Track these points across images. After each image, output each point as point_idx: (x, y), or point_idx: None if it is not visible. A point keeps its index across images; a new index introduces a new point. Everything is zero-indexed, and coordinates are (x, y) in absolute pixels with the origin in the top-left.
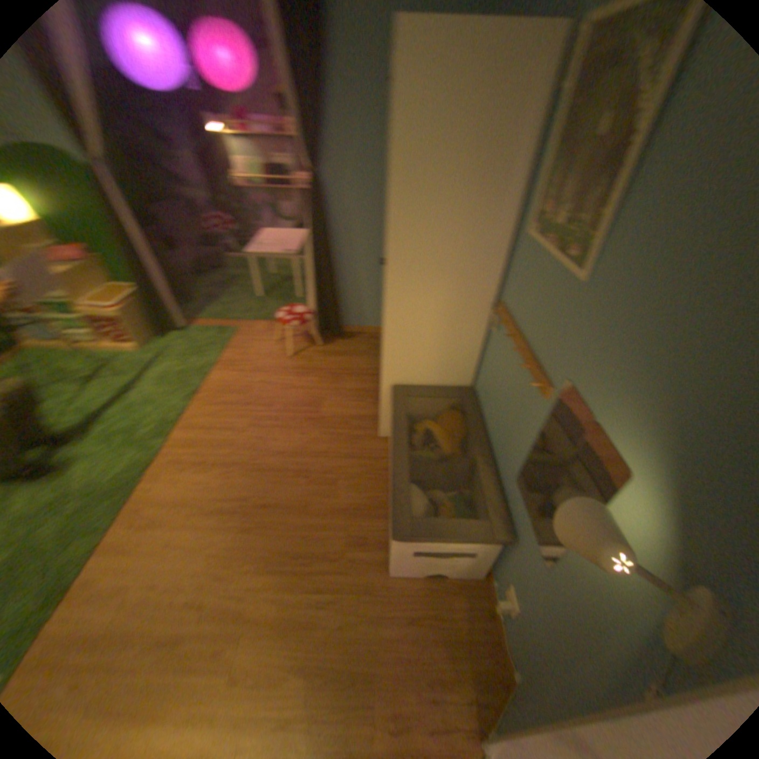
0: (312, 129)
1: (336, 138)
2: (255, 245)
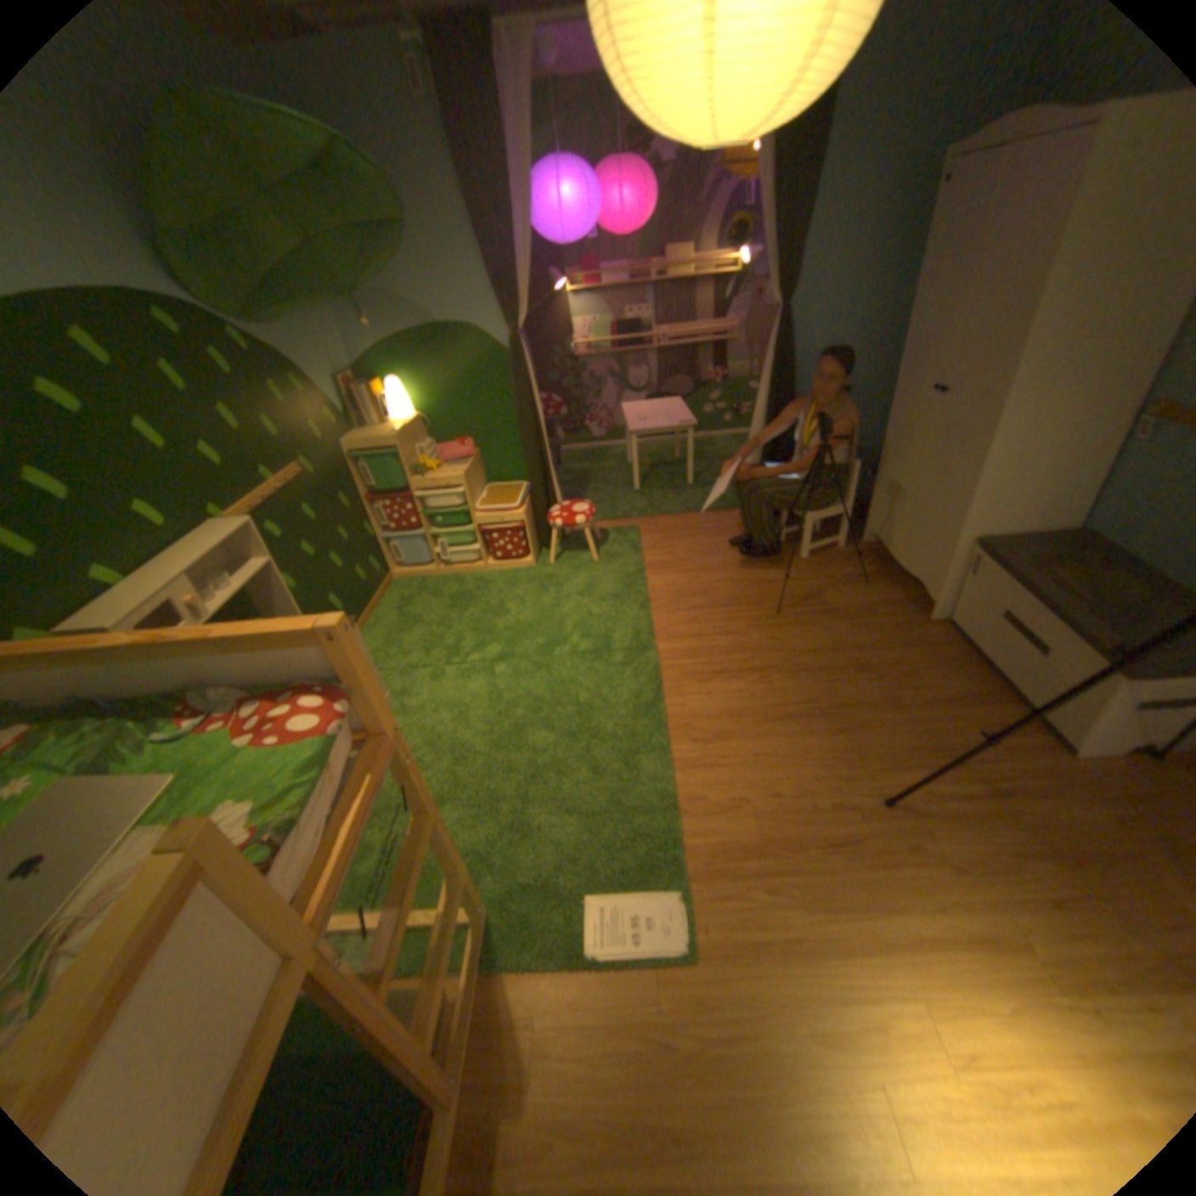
0: (799, 254)
1: (814, 262)
2: (637, 420)
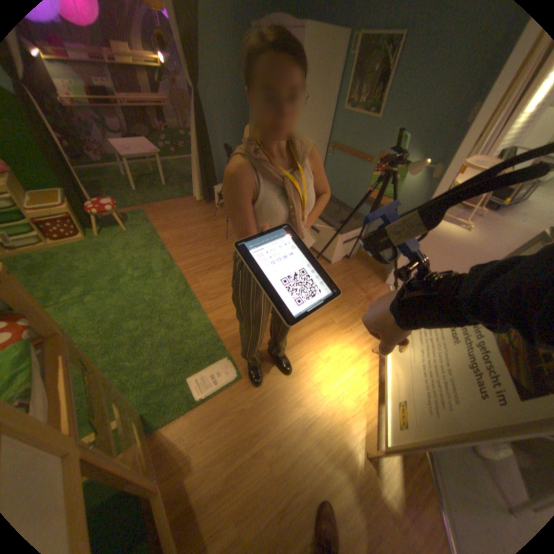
0: (197, 62)
1: (204, 68)
2: (123, 149)
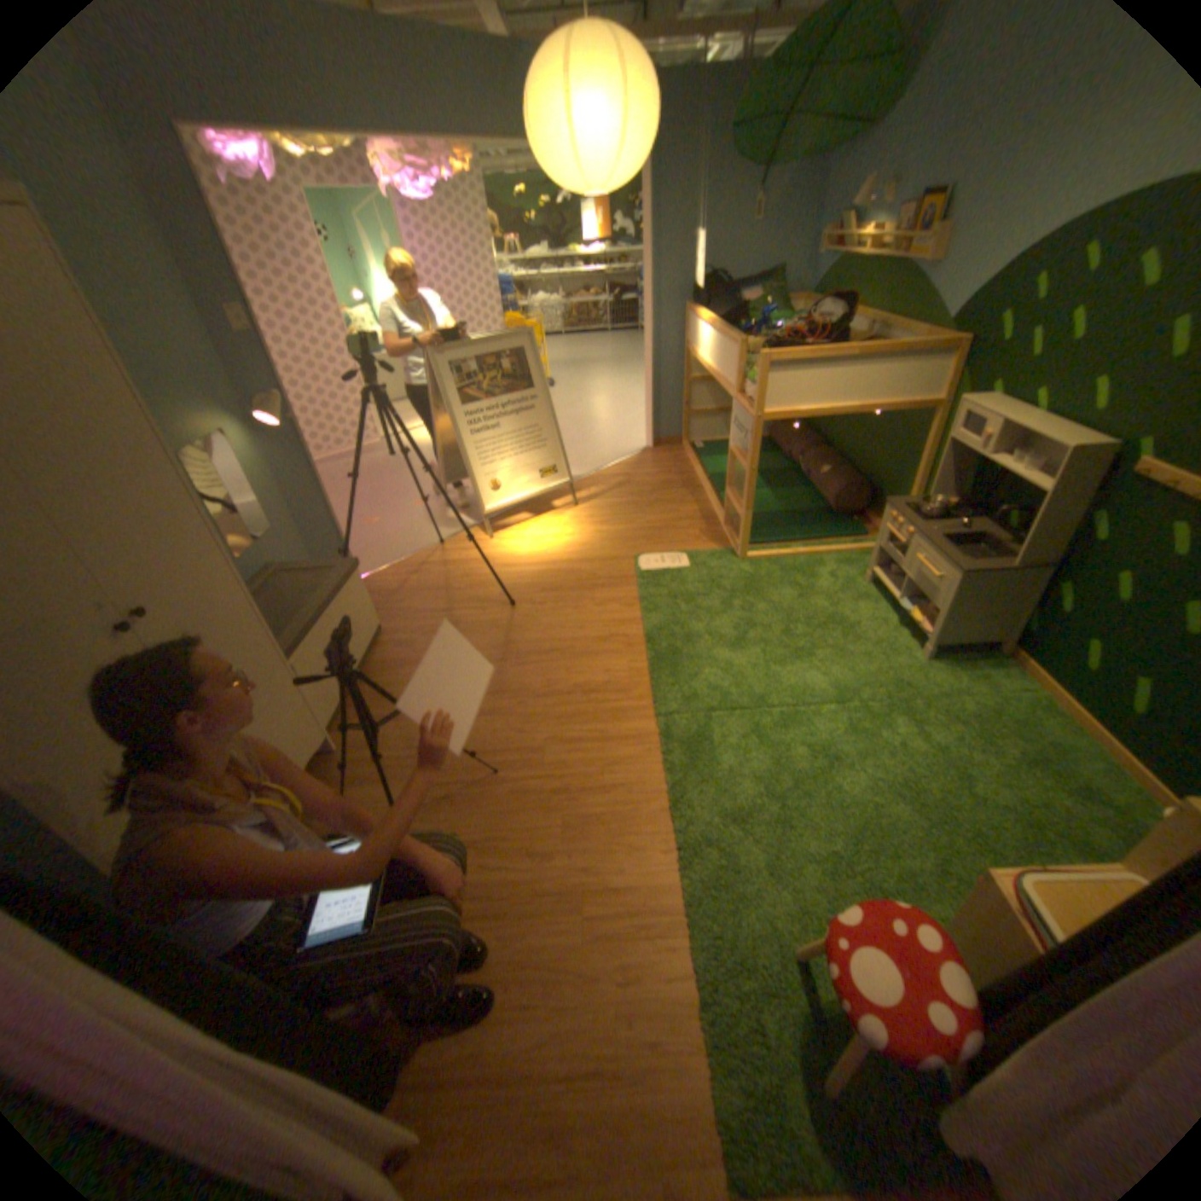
0: None
1: None
2: None
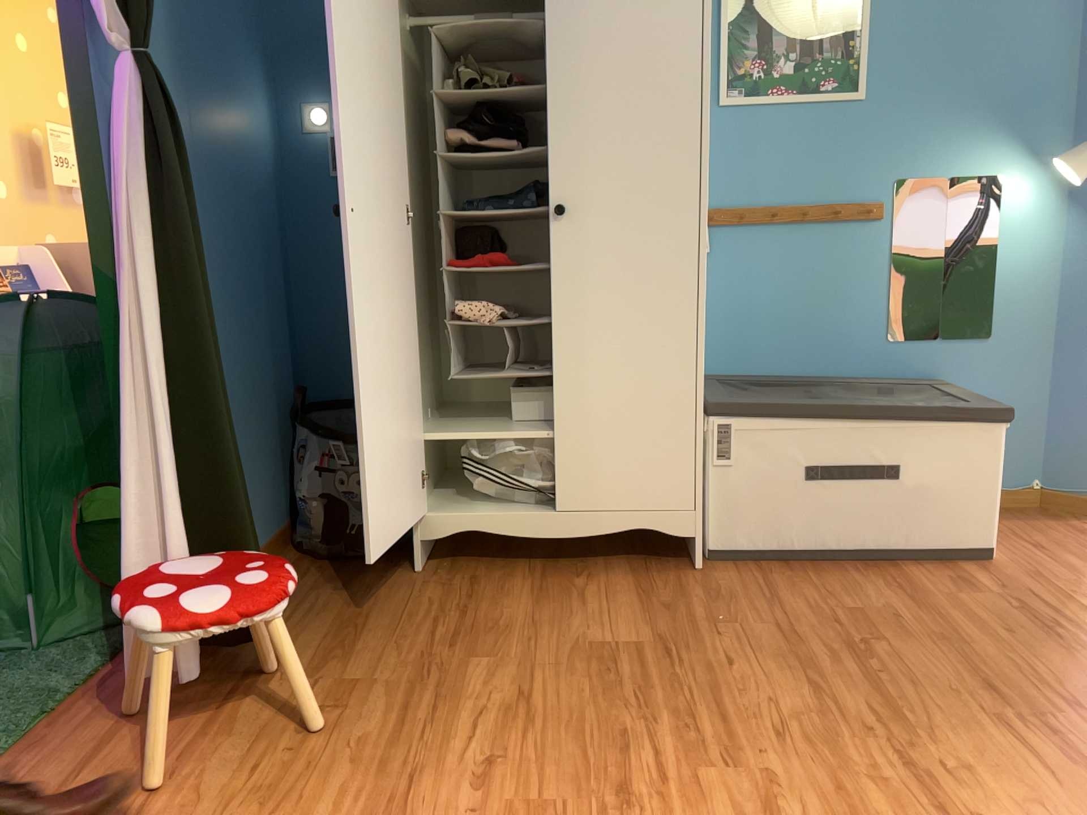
0: None
1: None
2: None
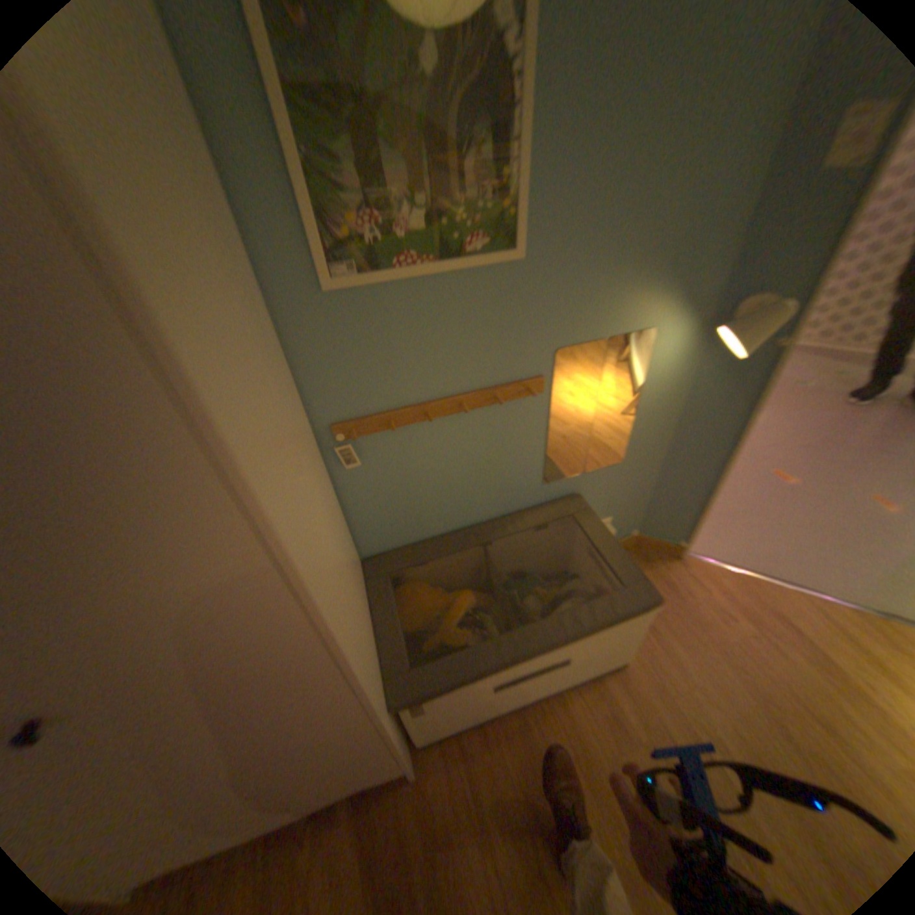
0: None
1: None
2: None
